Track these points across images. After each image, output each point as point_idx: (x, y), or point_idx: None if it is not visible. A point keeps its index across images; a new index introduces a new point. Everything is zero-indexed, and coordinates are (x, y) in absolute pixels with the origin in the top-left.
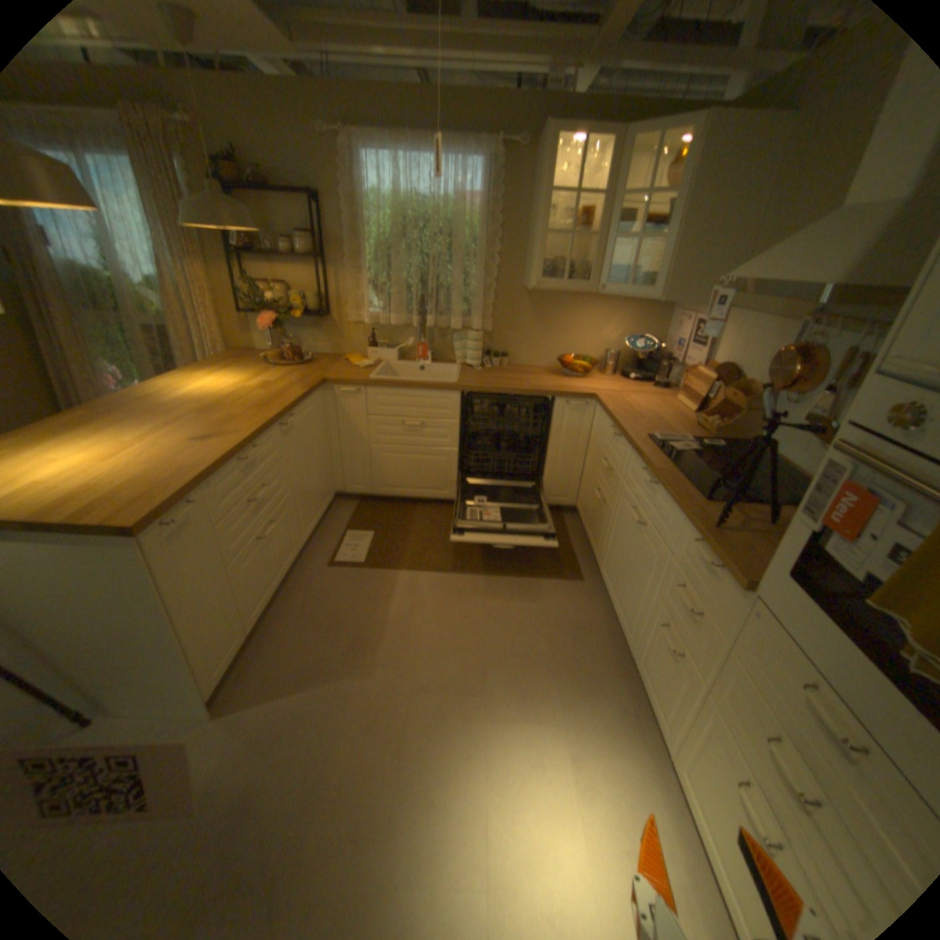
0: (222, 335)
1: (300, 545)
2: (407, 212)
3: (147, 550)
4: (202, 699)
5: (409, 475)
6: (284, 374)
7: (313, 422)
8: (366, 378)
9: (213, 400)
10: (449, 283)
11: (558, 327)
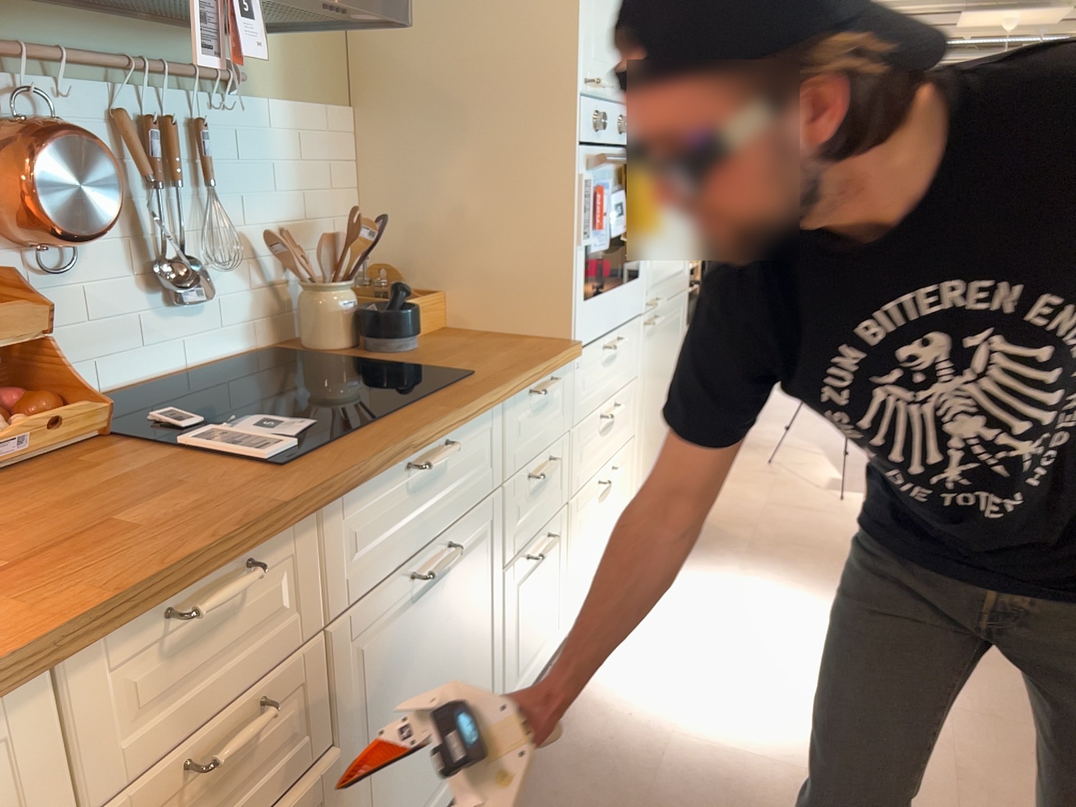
0: None
1: None
2: None
3: None
4: None
5: None
6: None
7: None
8: None
9: None
10: None
11: None
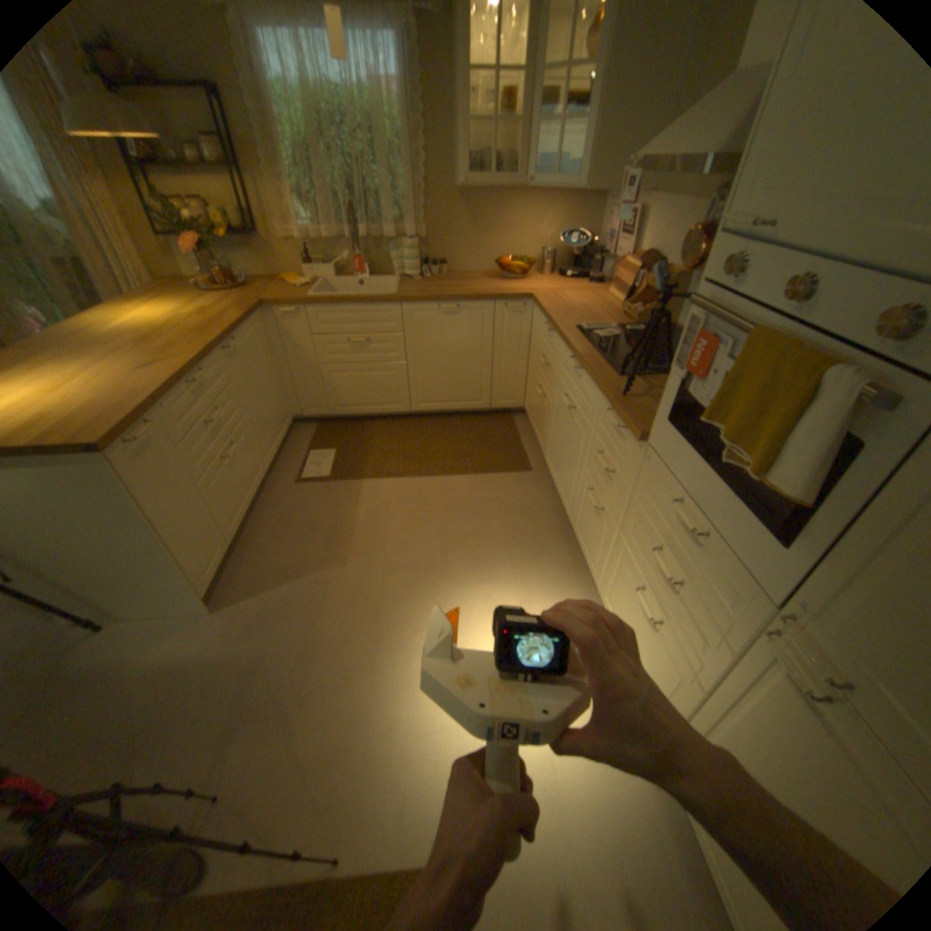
0: (144, 263)
1: (265, 466)
2: (320, 104)
3: (116, 464)
4: (198, 596)
5: (362, 392)
6: (218, 298)
7: (257, 346)
8: (304, 296)
9: (149, 329)
10: (377, 186)
11: (494, 228)
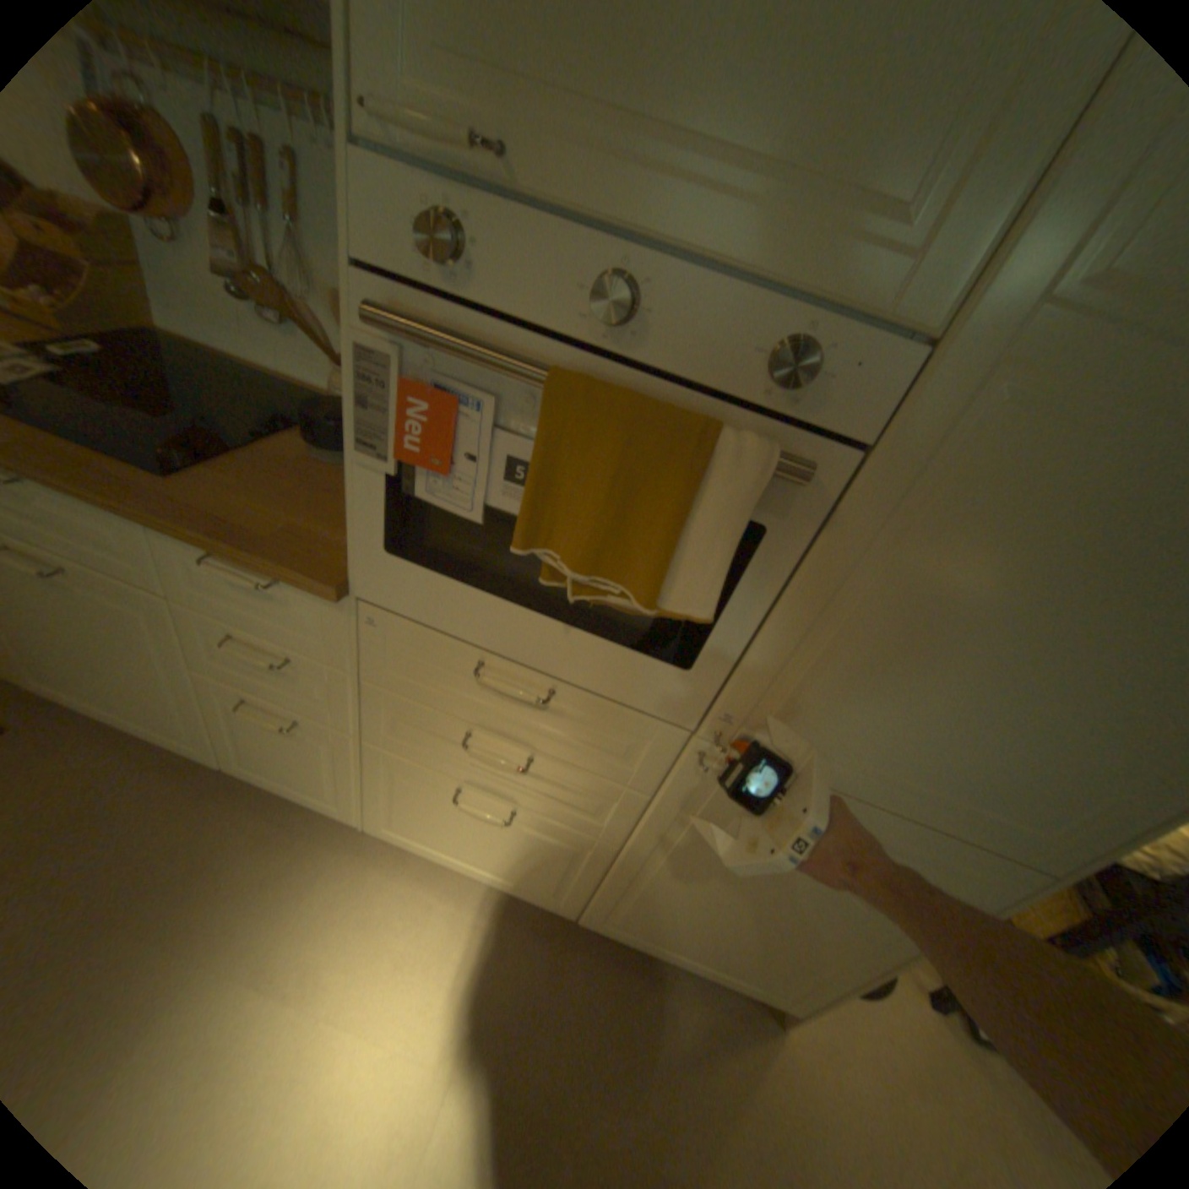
0: None
1: None
2: None
3: None
4: None
5: None
6: None
7: None
8: None
9: None
10: None
11: None
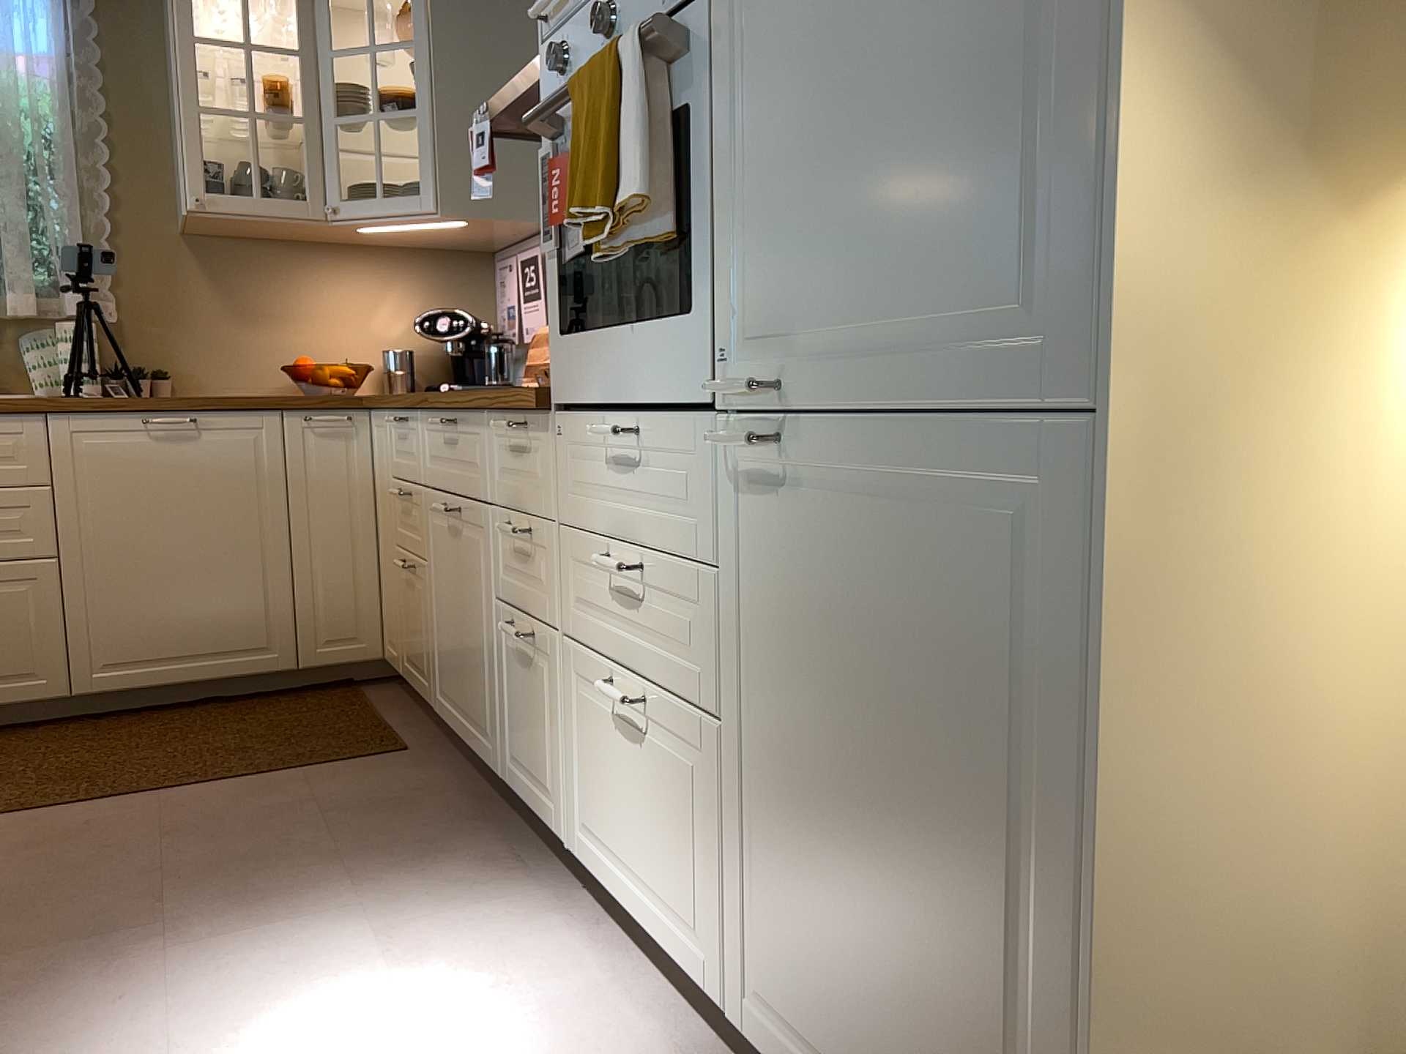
0: None
1: None
2: None
3: None
4: None
5: None
6: None
7: None
8: None
9: None
10: None
11: (276, 313)
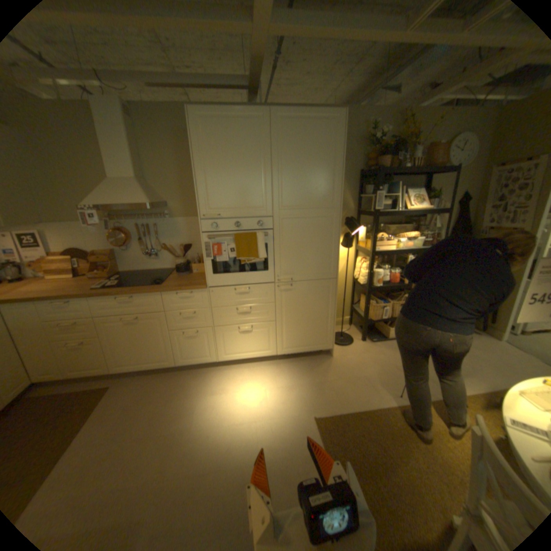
0: None
1: None
2: None
3: None
4: None
5: None
6: None
7: None
8: None
9: None
10: None
11: None
